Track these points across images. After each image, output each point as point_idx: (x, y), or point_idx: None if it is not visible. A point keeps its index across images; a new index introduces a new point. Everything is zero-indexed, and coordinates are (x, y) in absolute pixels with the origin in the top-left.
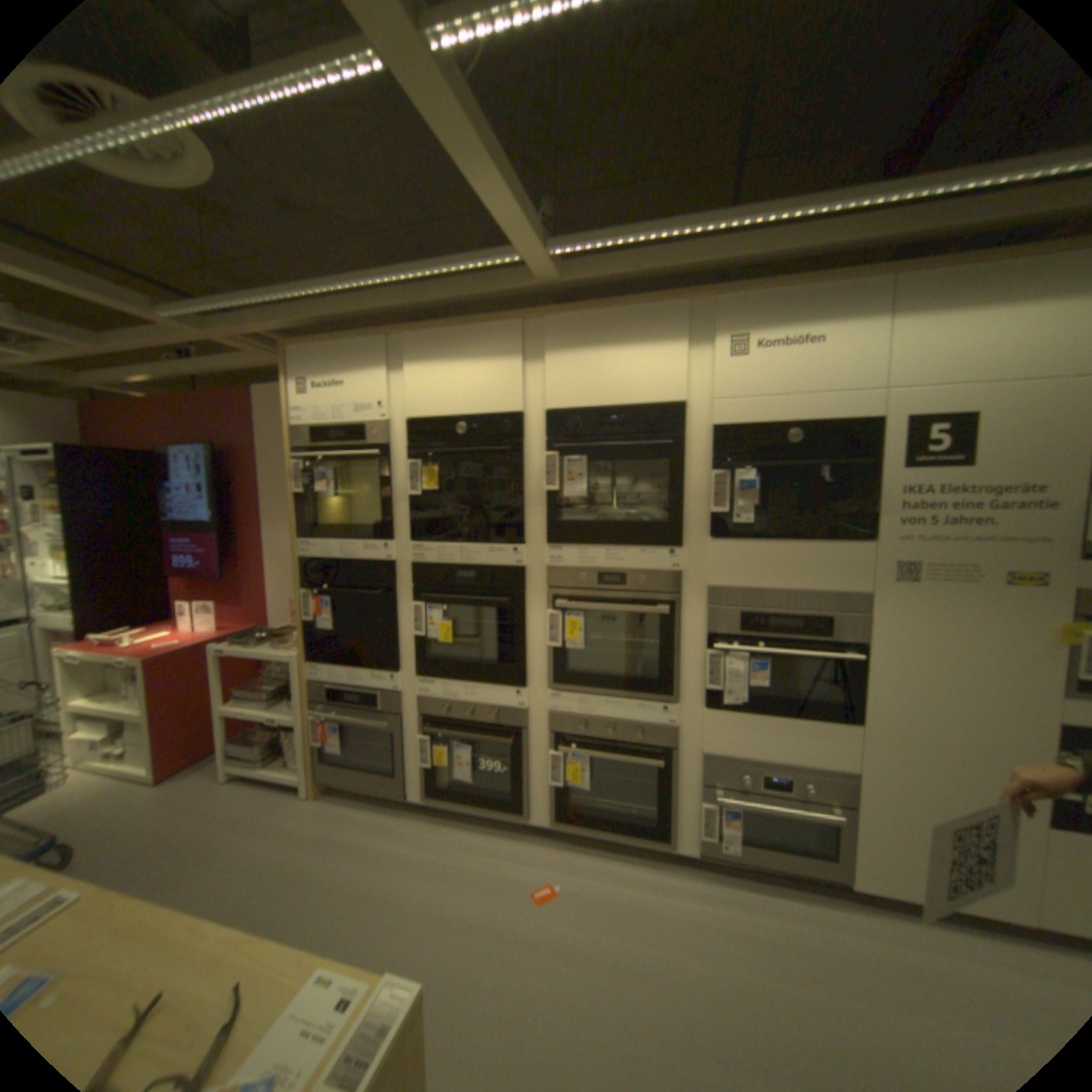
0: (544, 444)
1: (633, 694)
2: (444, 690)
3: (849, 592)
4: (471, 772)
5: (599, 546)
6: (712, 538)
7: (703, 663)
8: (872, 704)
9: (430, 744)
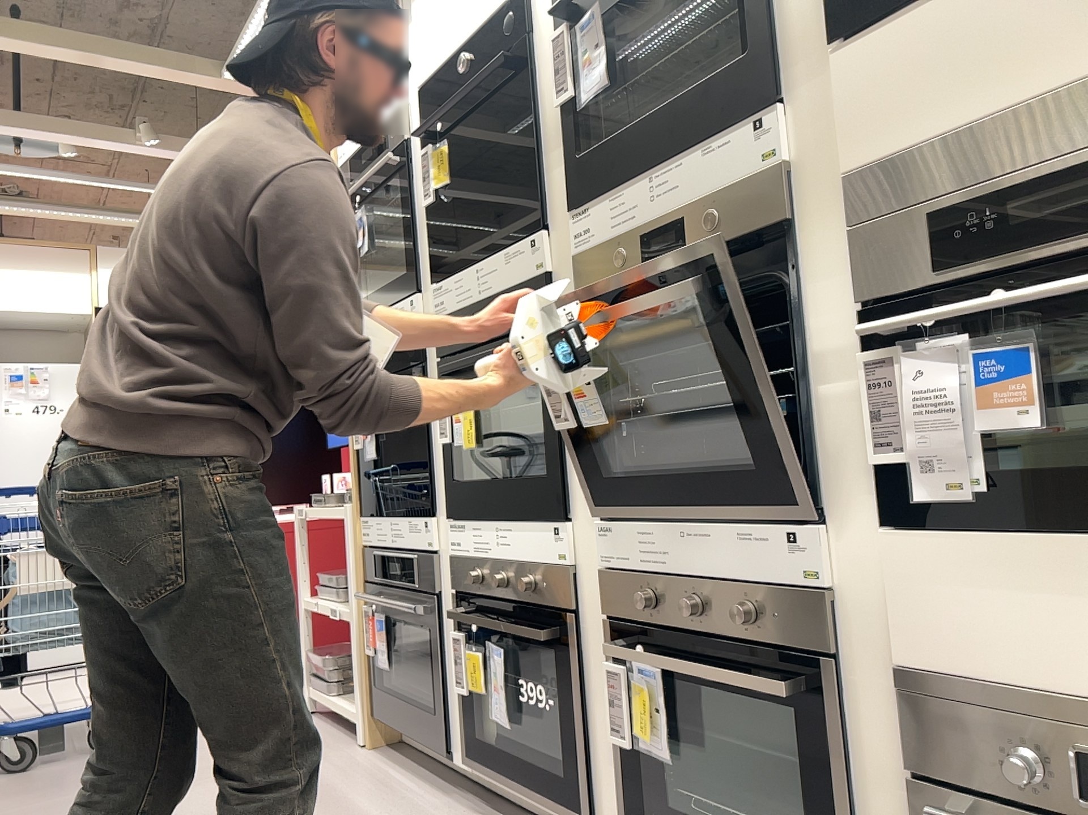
0: (547, 19)
1: (725, 502)
2: (473, 537)
3: None
4: (505, 699)
5: (636, 172)
6: (832, 40)
7: (866, 390)
8: None
9: (464, 645)
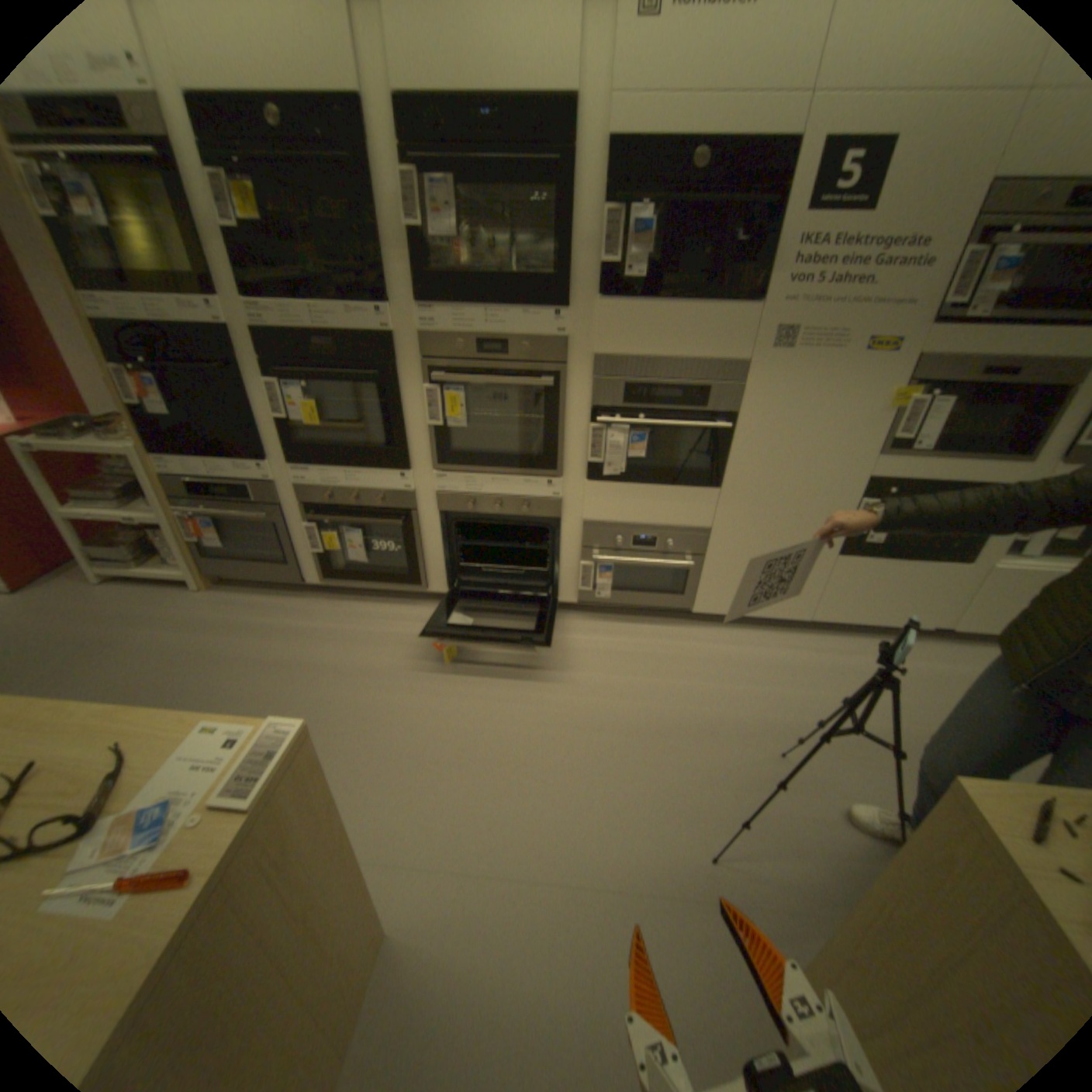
0: (393, 152)
1: (517, 471)
2: (320, 477)
3: (728, 360)
4: (363, 553)
5: (475, 305)
6: (600, 297)
7: (585, 437)
8: (728, 468)
9: (316, 531)
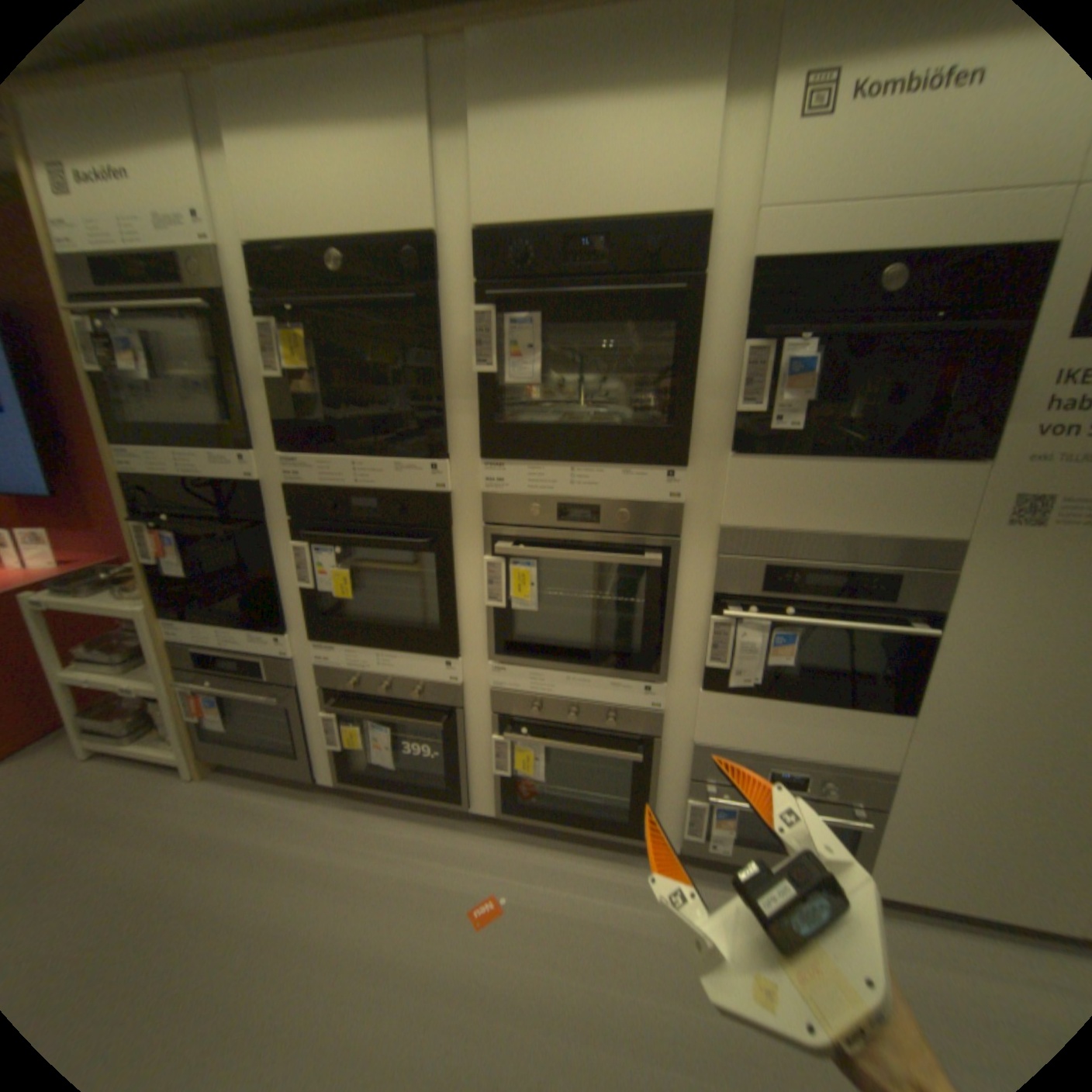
0: (470, 289)
1: (605, 669)
2: (348, 658)
3: (930, 536)
4: (392, 756)
5: (560, 461)
6: (735, 451)
7: (704, 630)
8: (934, 688)
9: (337, 723)
